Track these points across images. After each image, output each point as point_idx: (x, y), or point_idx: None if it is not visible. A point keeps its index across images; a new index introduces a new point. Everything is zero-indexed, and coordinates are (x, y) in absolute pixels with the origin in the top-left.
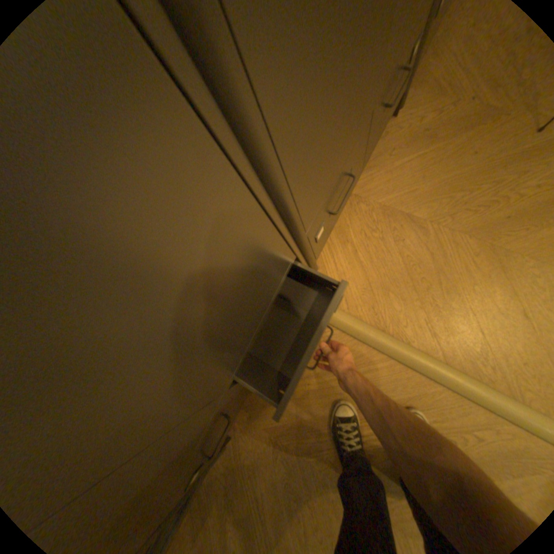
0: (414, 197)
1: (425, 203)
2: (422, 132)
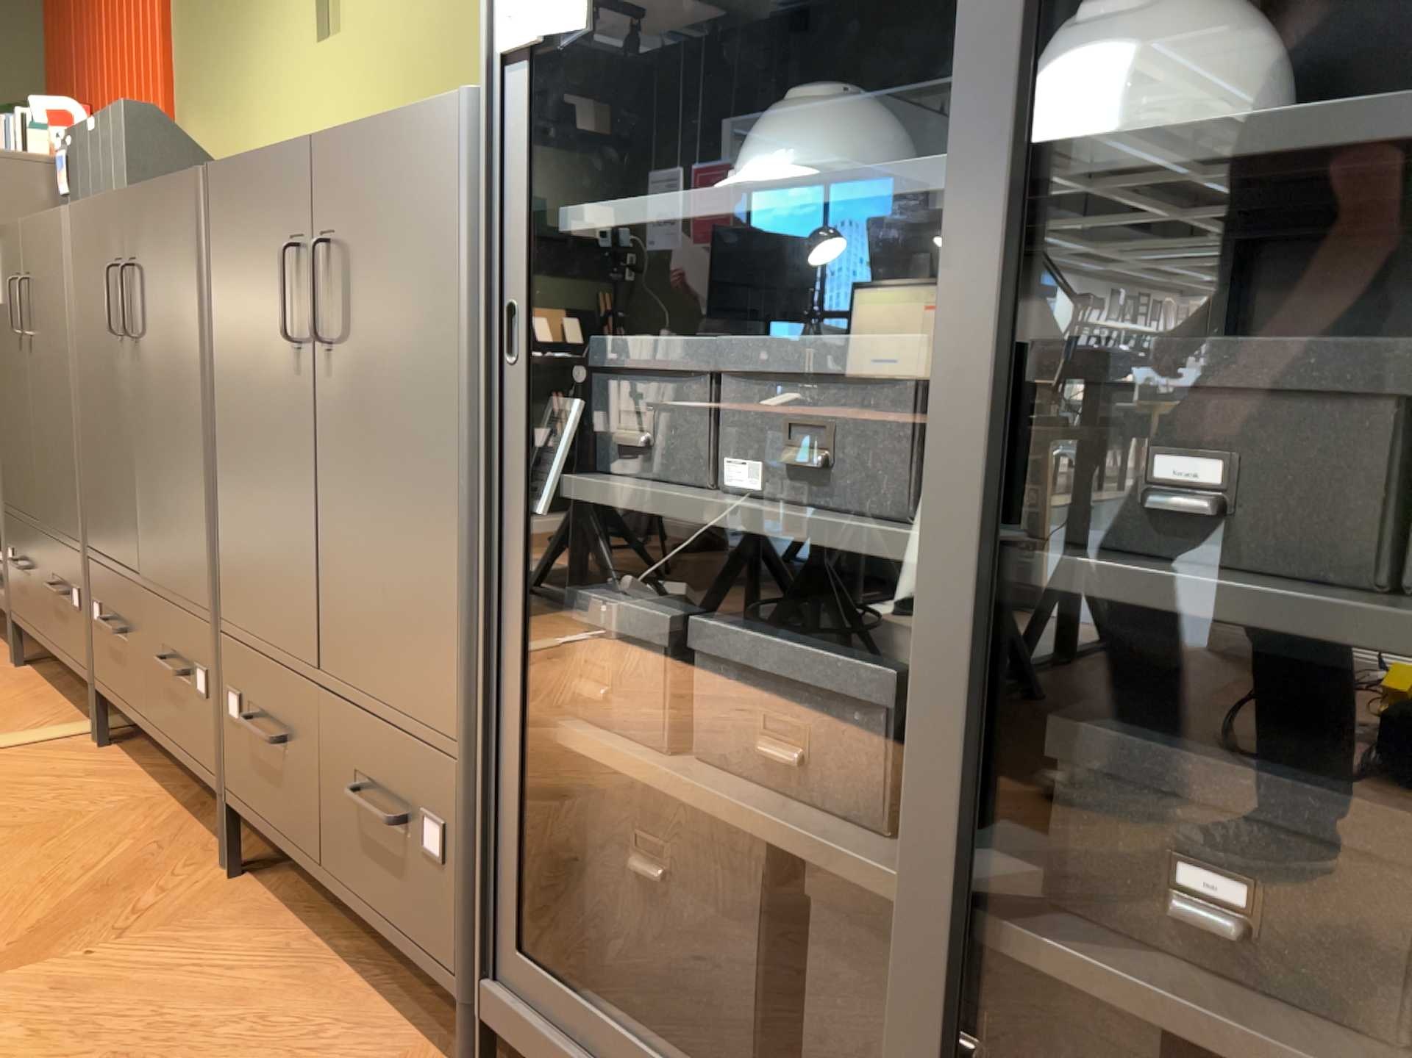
0: (33, 843)
1: (0, 849)
2: (133, 886)
